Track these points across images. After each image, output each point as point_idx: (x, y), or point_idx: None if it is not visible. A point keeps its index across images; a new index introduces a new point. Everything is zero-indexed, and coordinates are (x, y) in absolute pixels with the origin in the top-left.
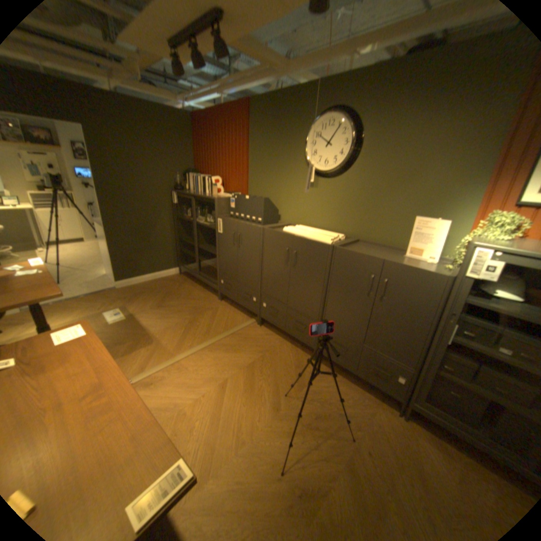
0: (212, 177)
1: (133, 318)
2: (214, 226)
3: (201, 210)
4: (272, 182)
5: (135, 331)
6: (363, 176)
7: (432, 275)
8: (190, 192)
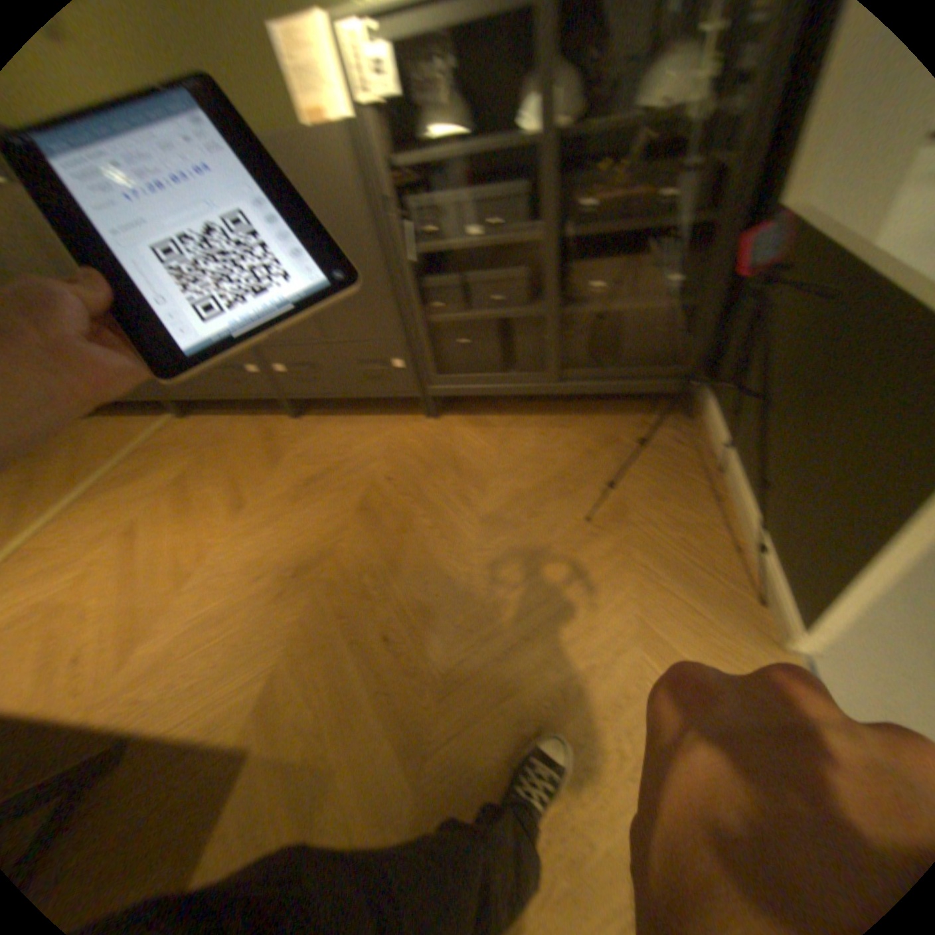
0: None
1: None
2: None
3: None
4: None
5: None
6: None
7: (323, 133)
8: None
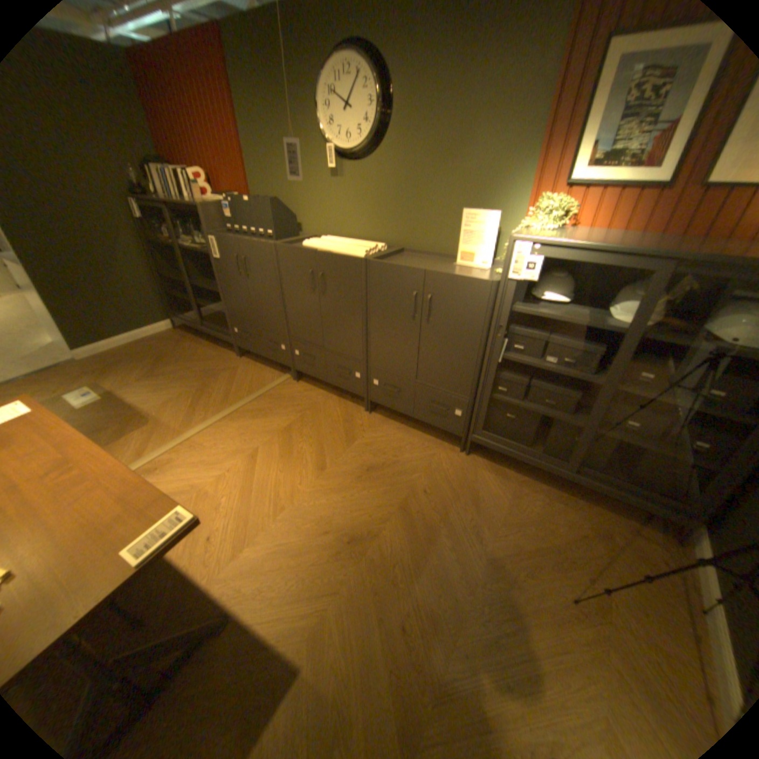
0: (187, 168)
1: (111, 395)
2: (207, 248)
3: (183, 224)
4: (280, 170)
5: (119, 411)
6: (399, 155)
7: (475, 283)
8: (158, 195)
